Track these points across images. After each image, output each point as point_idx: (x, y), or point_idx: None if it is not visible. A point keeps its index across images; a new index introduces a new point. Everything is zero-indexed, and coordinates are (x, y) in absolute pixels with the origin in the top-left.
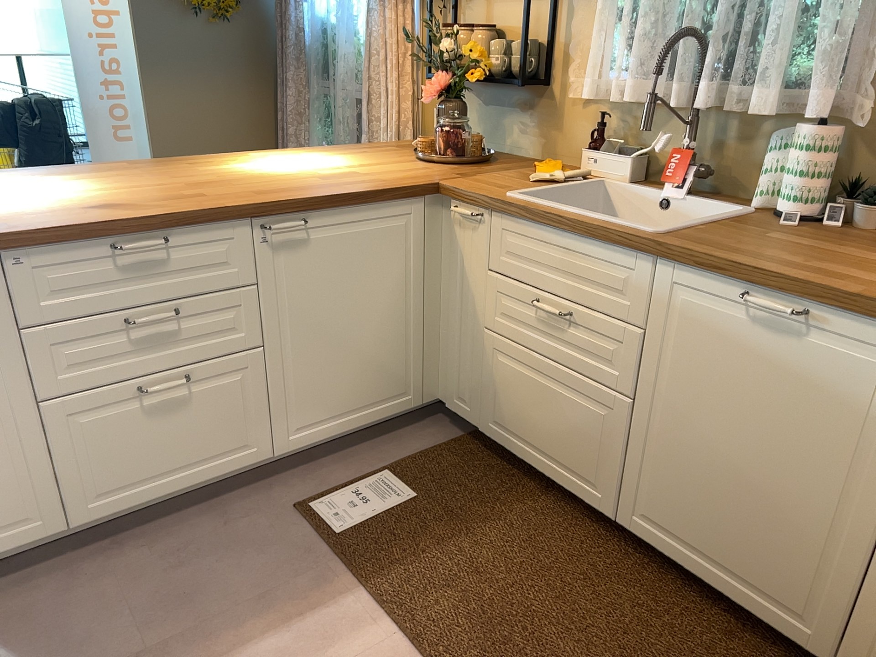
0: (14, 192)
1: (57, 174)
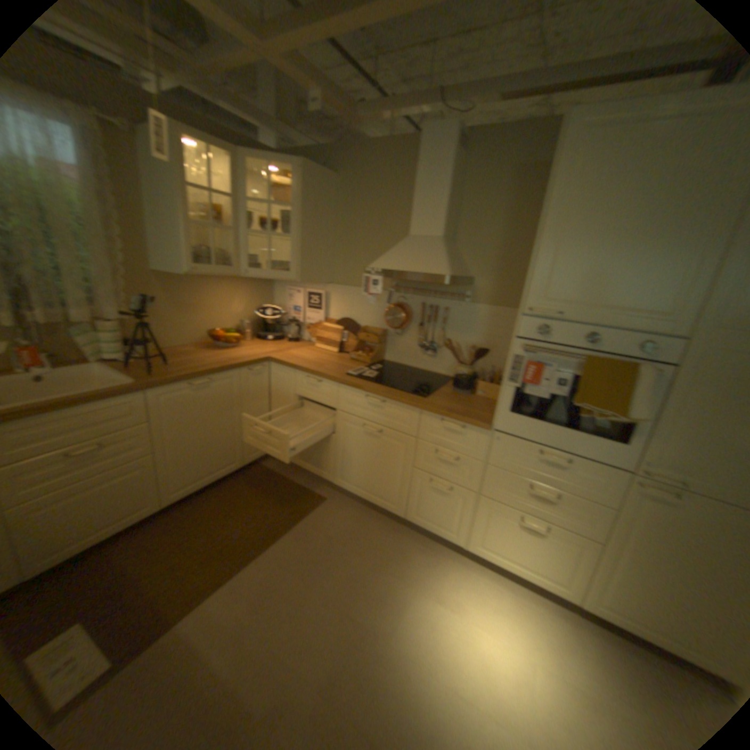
0: None
1: None
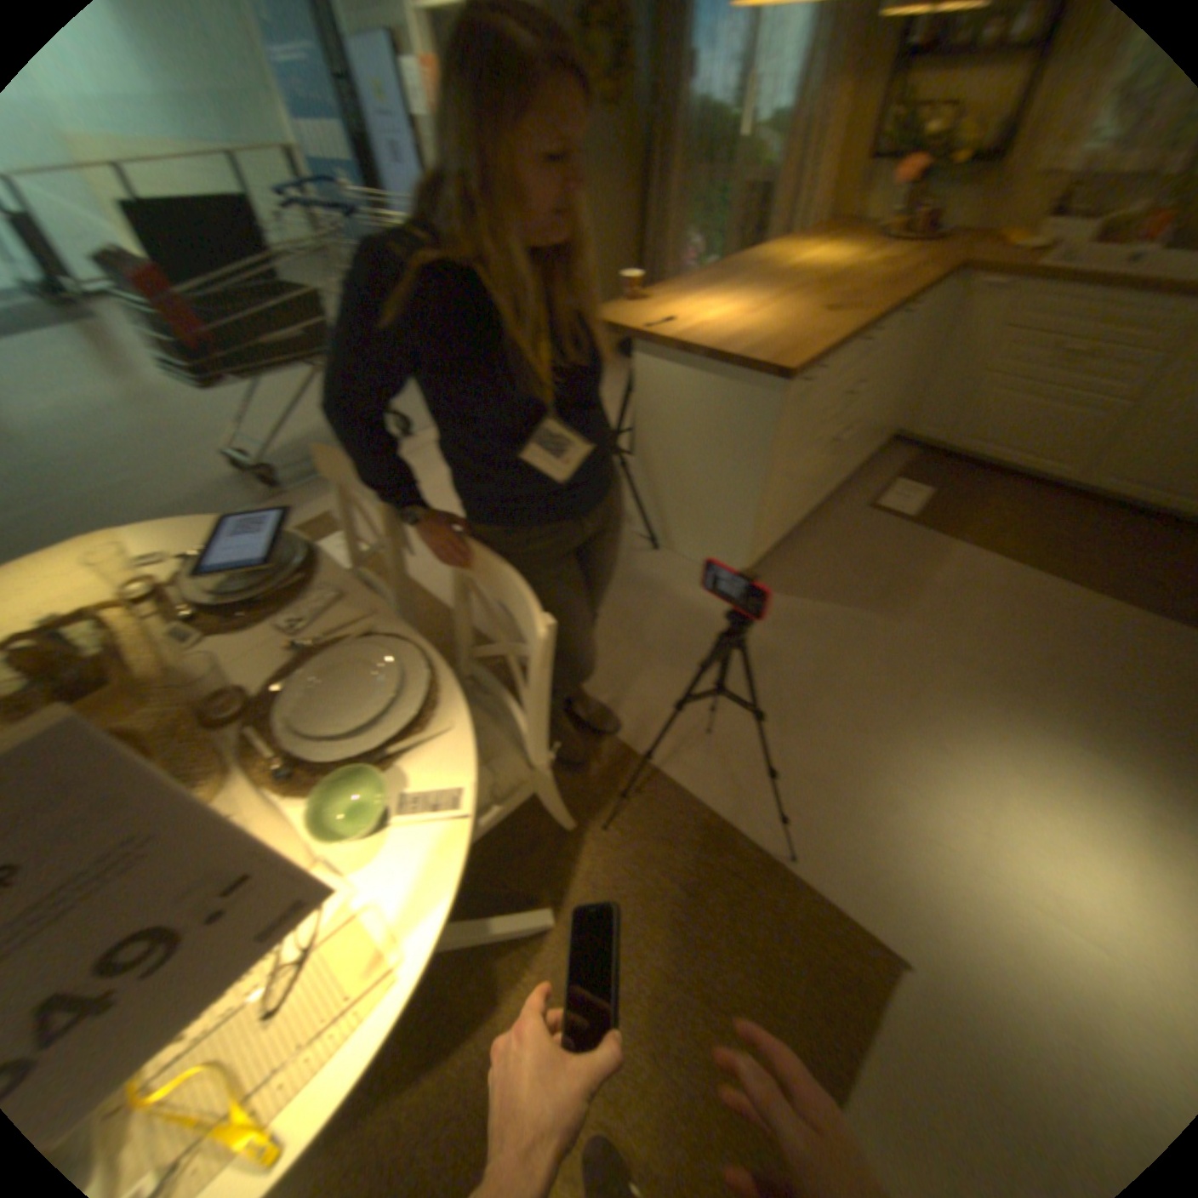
0: (732, 306)
1: (703, 288)
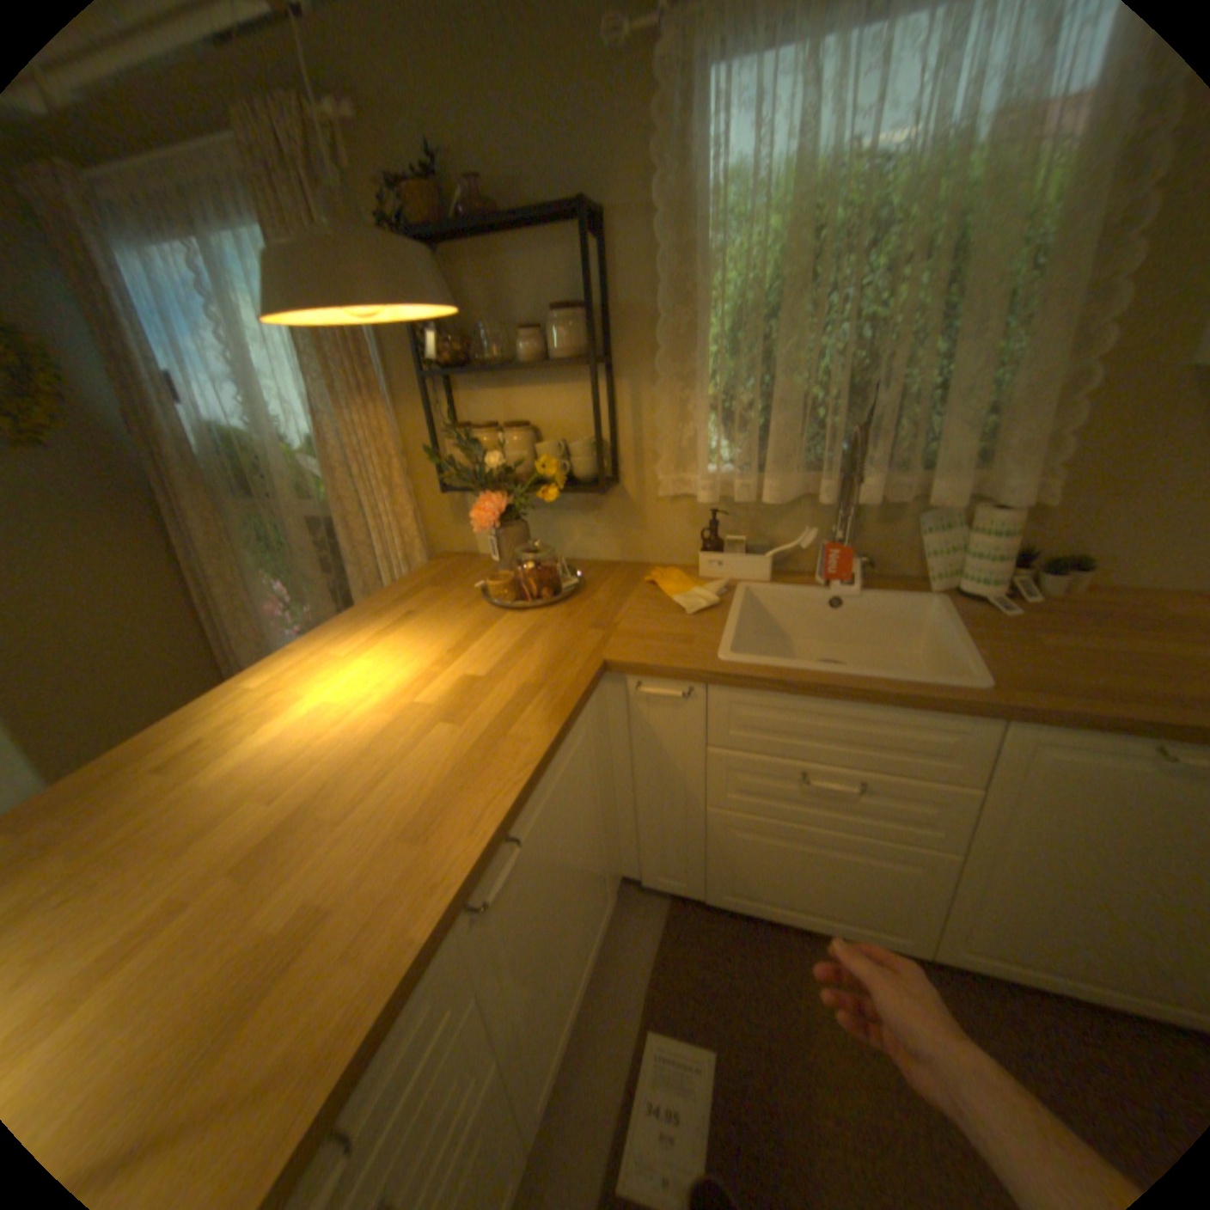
0: None
1: None
